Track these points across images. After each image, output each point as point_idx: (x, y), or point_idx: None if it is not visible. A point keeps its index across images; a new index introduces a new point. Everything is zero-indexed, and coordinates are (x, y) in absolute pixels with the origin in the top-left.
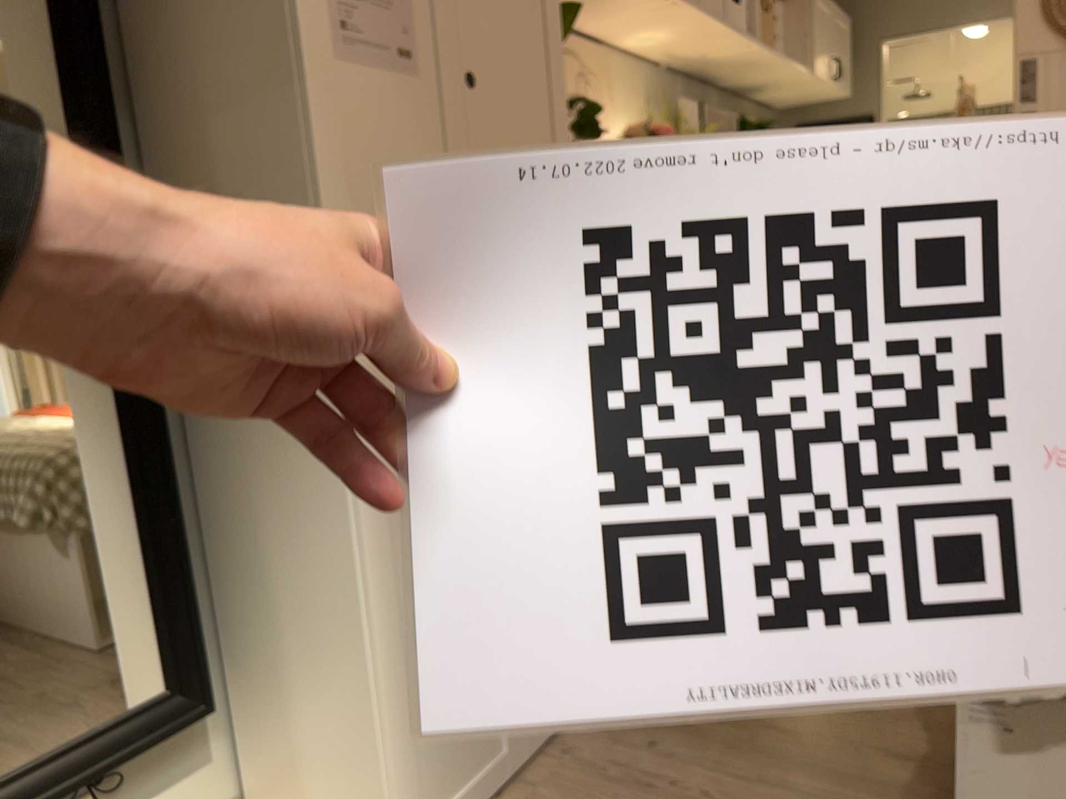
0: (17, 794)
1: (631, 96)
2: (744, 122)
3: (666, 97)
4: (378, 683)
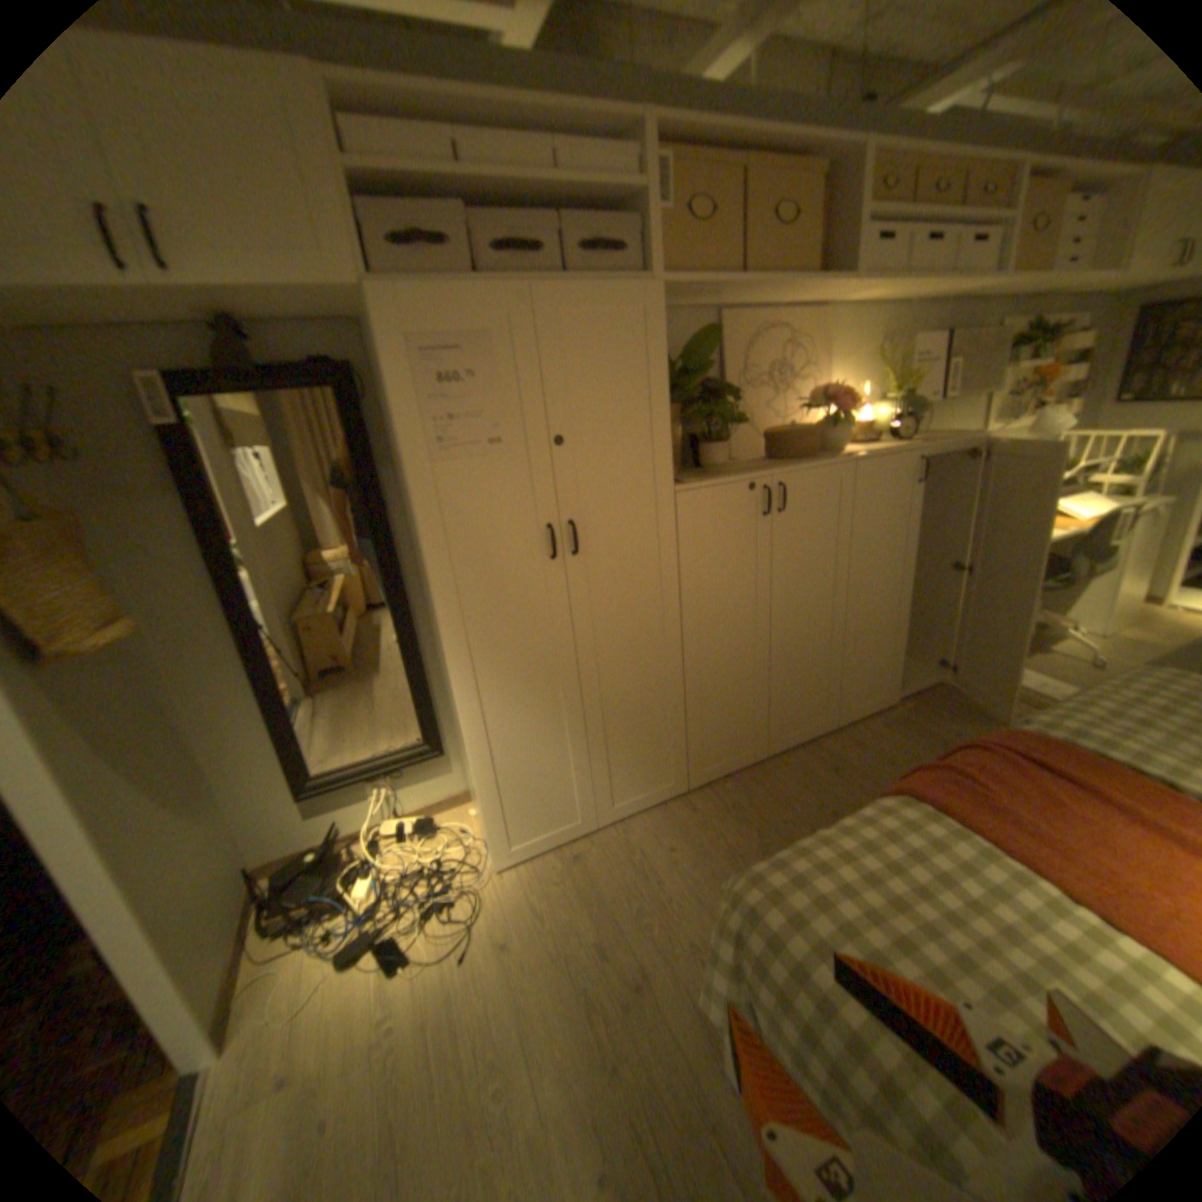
0: (359, 771)
1: (867, 342)
2: (1041, 328)
3: (914, 334)
4: (484, 781)
